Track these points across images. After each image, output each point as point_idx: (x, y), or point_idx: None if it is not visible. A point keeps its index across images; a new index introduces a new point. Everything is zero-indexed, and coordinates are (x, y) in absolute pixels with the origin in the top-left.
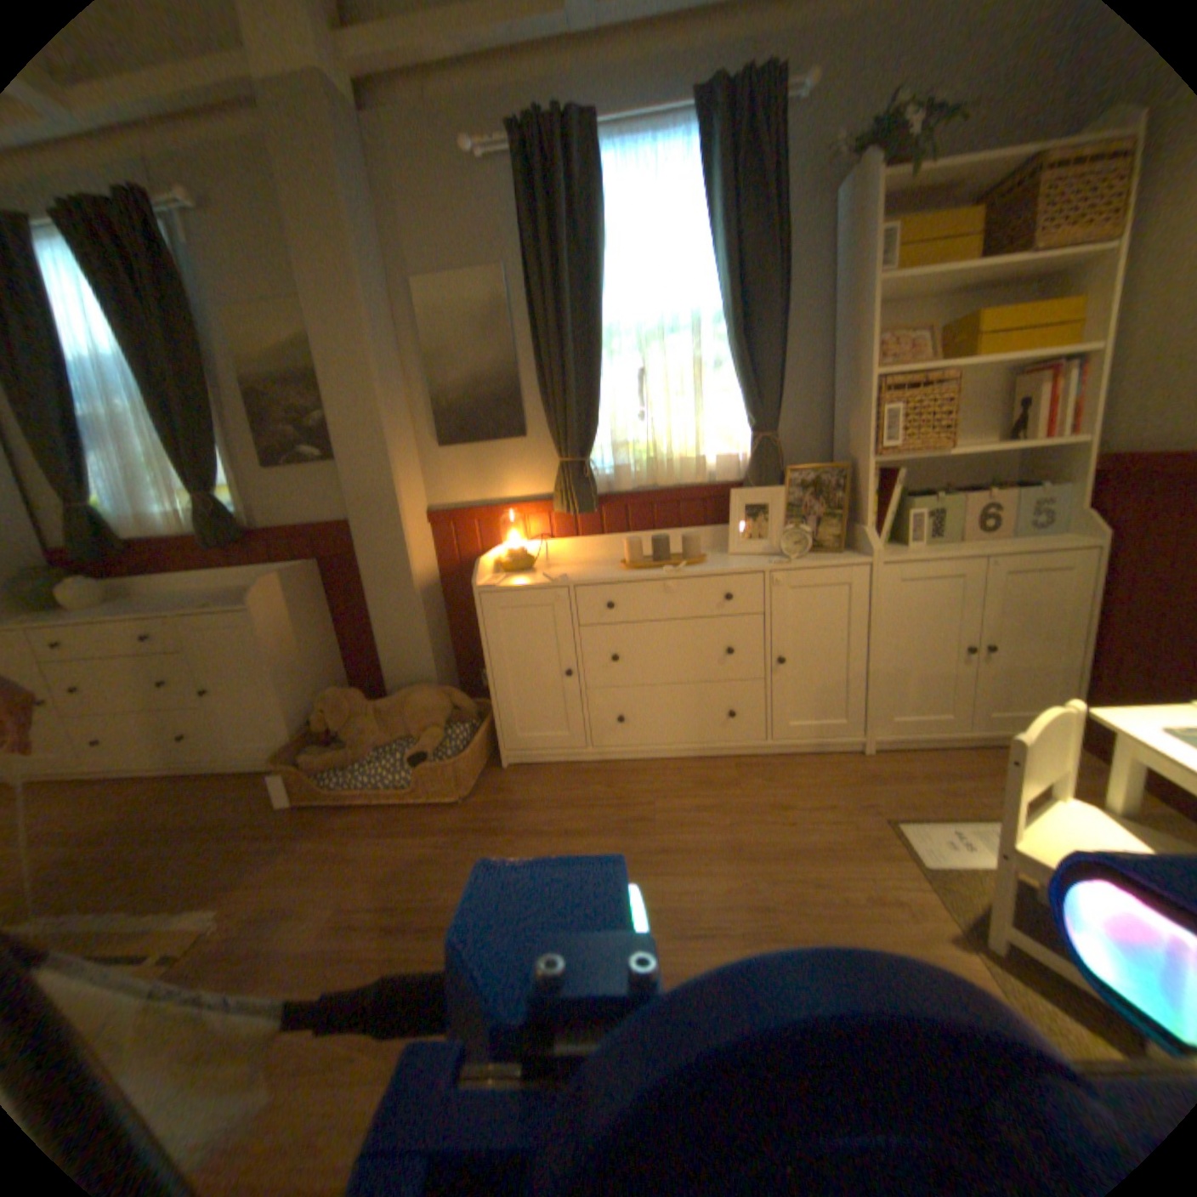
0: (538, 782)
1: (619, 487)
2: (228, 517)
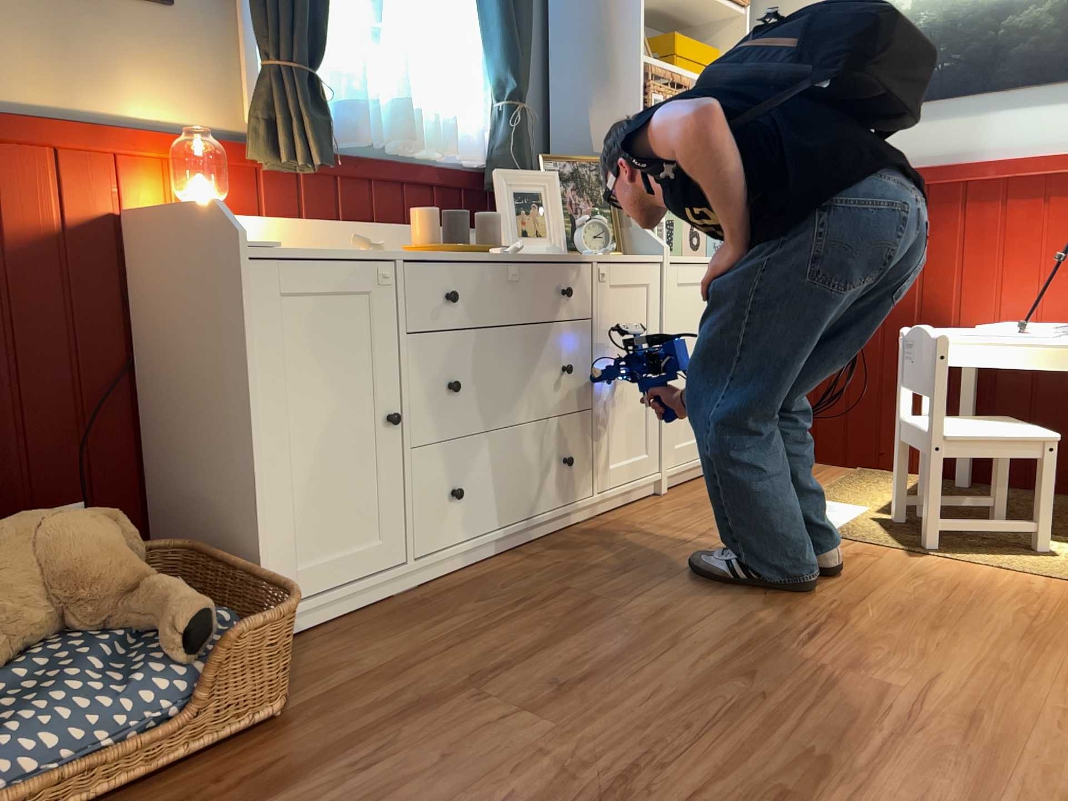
0: (370, 639)
1: (354, 137)
2: None
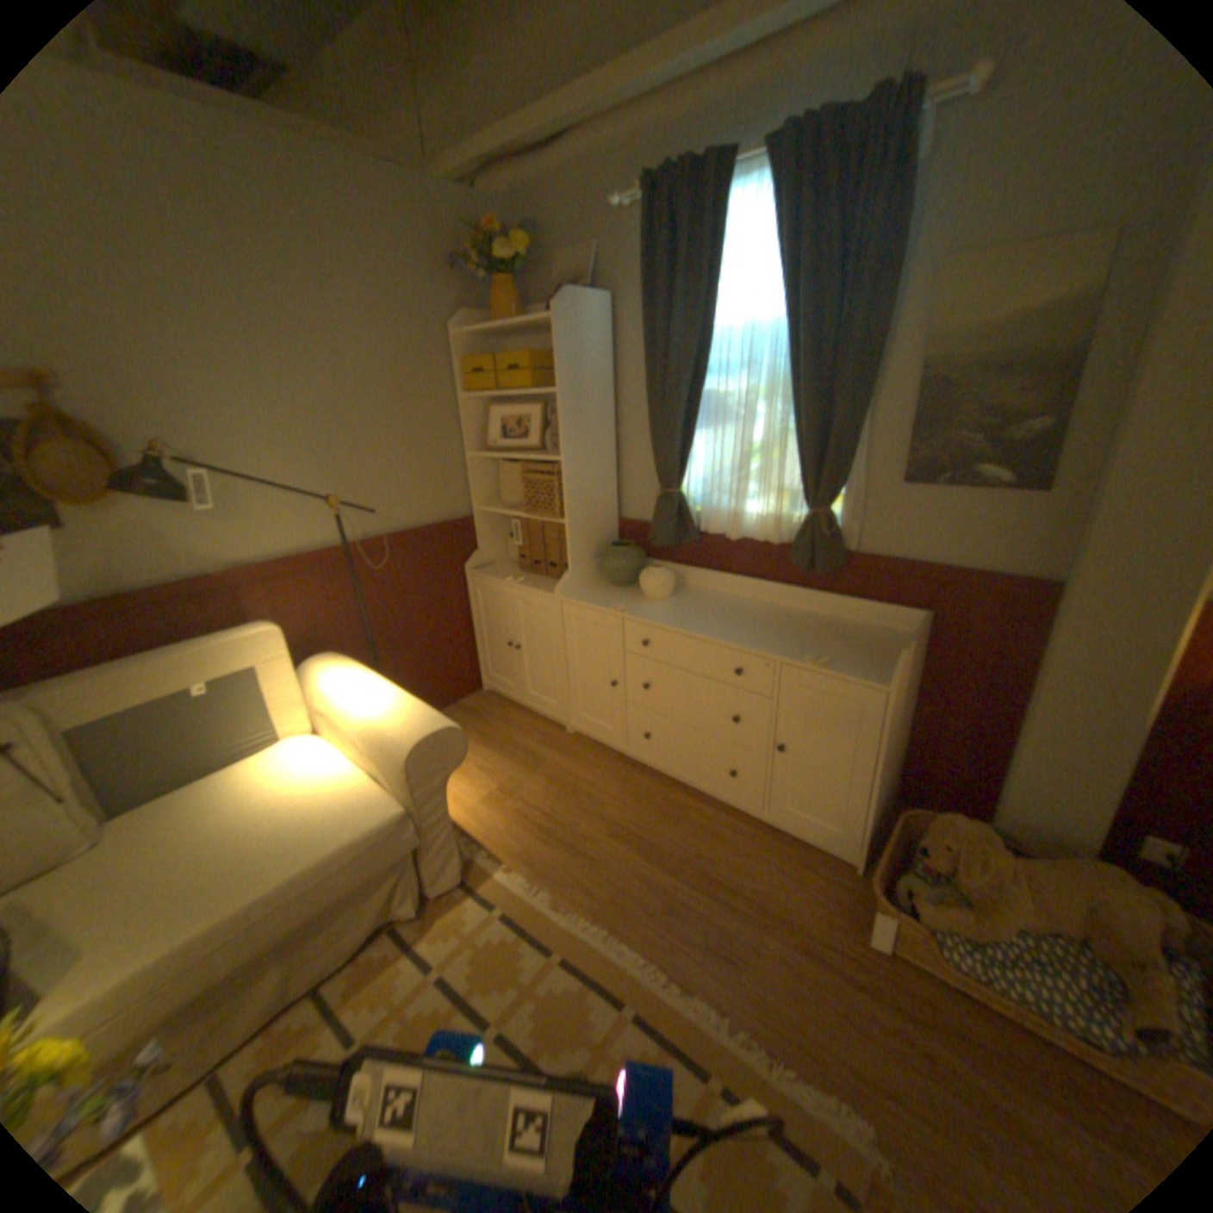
0: None
1: None
2: (837, 537)
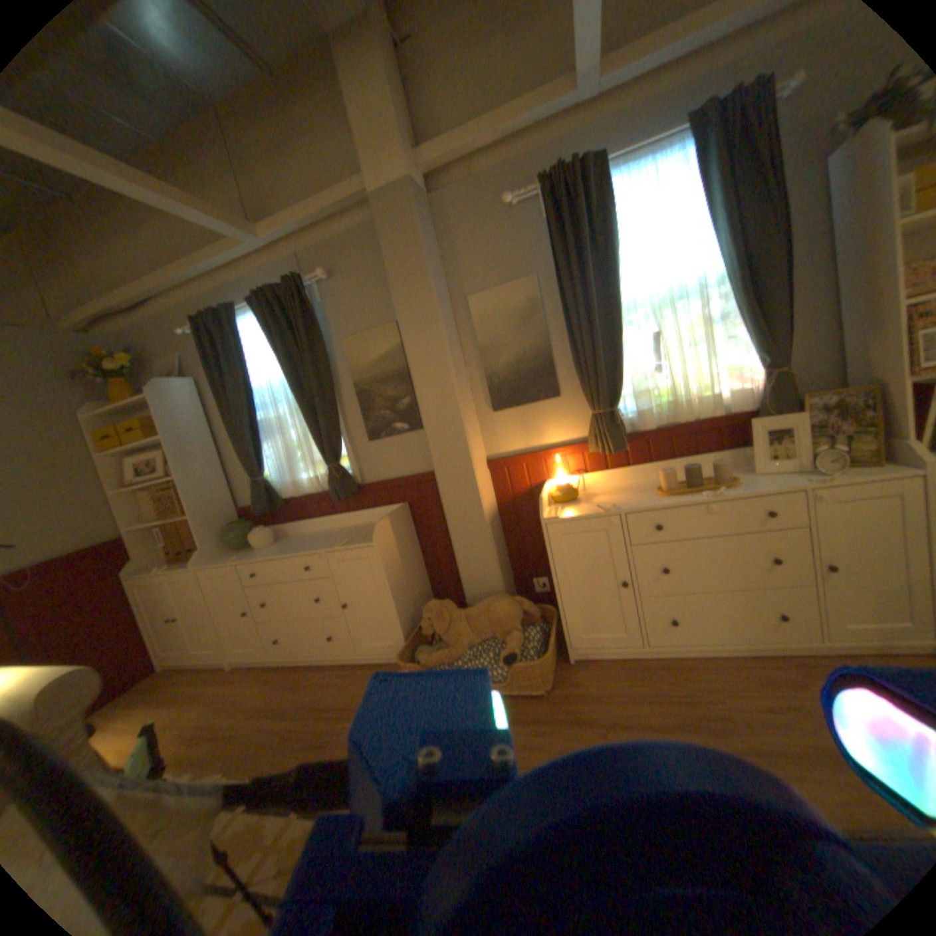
0: (606, 678)
1: (644, 426)
2: (349, 477)
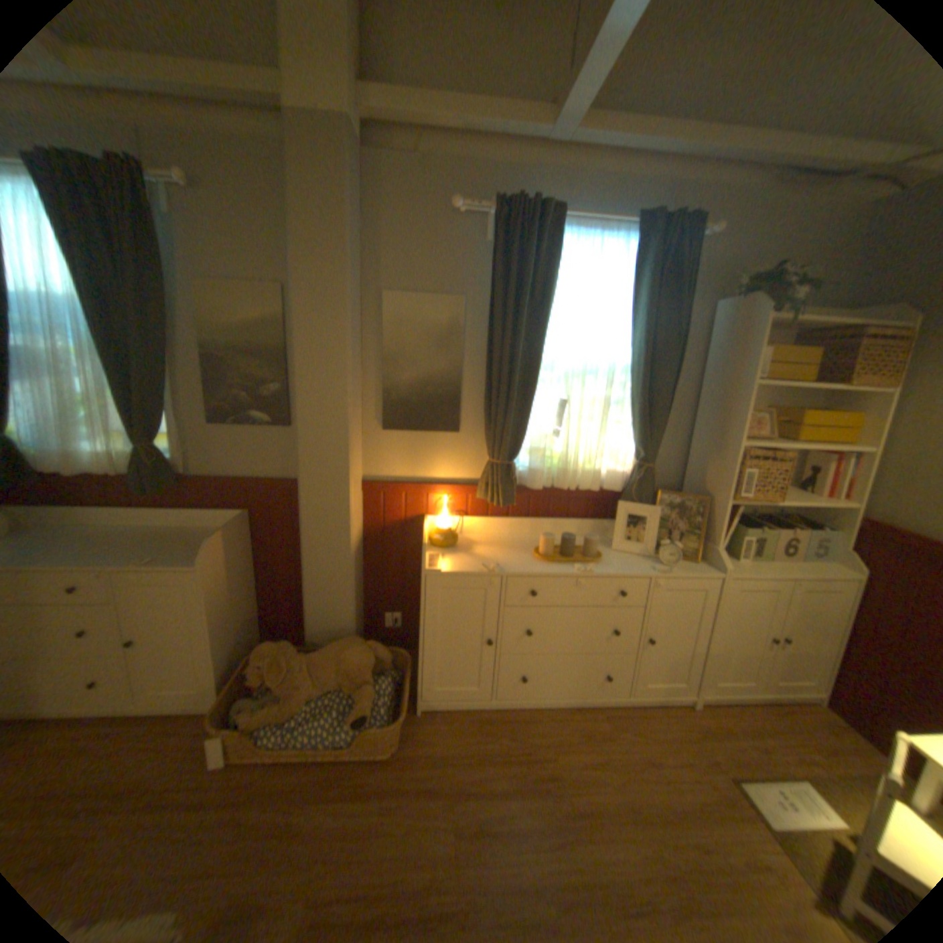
0: (452, 735)
1: (532, 486)
2: (165, 466)
